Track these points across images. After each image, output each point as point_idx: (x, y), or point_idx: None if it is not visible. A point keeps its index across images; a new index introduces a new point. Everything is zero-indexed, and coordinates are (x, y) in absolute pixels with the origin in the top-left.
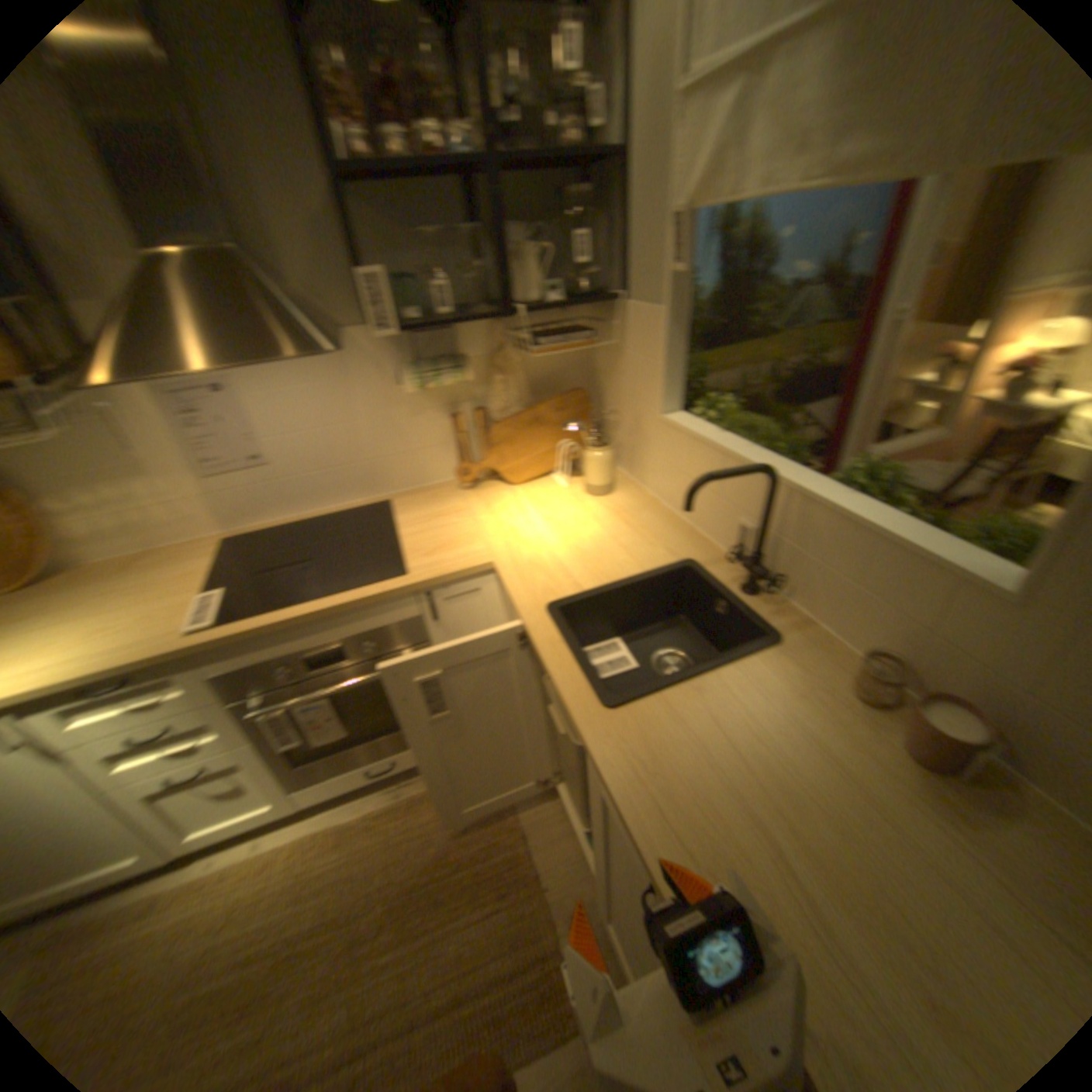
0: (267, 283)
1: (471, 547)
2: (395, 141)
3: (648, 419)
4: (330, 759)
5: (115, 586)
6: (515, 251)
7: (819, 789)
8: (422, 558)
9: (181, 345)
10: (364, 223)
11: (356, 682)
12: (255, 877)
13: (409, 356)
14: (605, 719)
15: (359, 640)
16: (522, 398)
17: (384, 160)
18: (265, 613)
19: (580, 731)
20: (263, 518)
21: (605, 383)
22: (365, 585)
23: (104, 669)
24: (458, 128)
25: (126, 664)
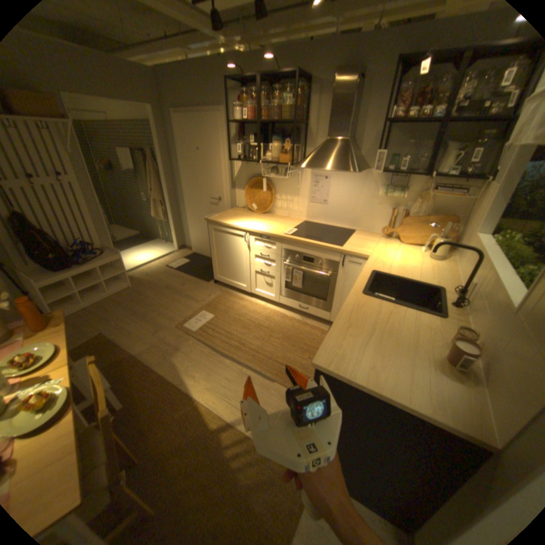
0: (353, 151)
1: (368, 251)
2: (414, 112)
3: (474, 235)
4: (294, 293)
5: (279, 221)
6: (450, 153)
7: (402, 339)
8: (350, 246)
9: (323, 163)
10: (400, 136)
11: (312, 271)
12: (263, 309)
13: (389, 184)
14: (359, 295)
15: (319, 260)
16: (428, 213)
17: (410, 117)
18: (303, 238)
19: (351, 296)
20: (319, 221)
21: (472, 217)
22: (330, 244)
23: (268, 233)
24: (441, 108)
25: (272, 234)
